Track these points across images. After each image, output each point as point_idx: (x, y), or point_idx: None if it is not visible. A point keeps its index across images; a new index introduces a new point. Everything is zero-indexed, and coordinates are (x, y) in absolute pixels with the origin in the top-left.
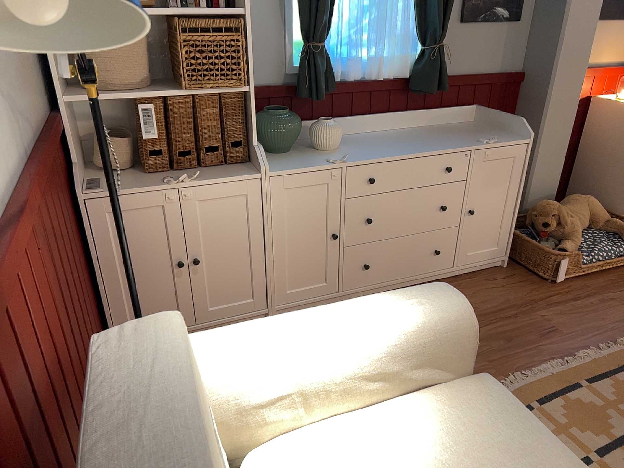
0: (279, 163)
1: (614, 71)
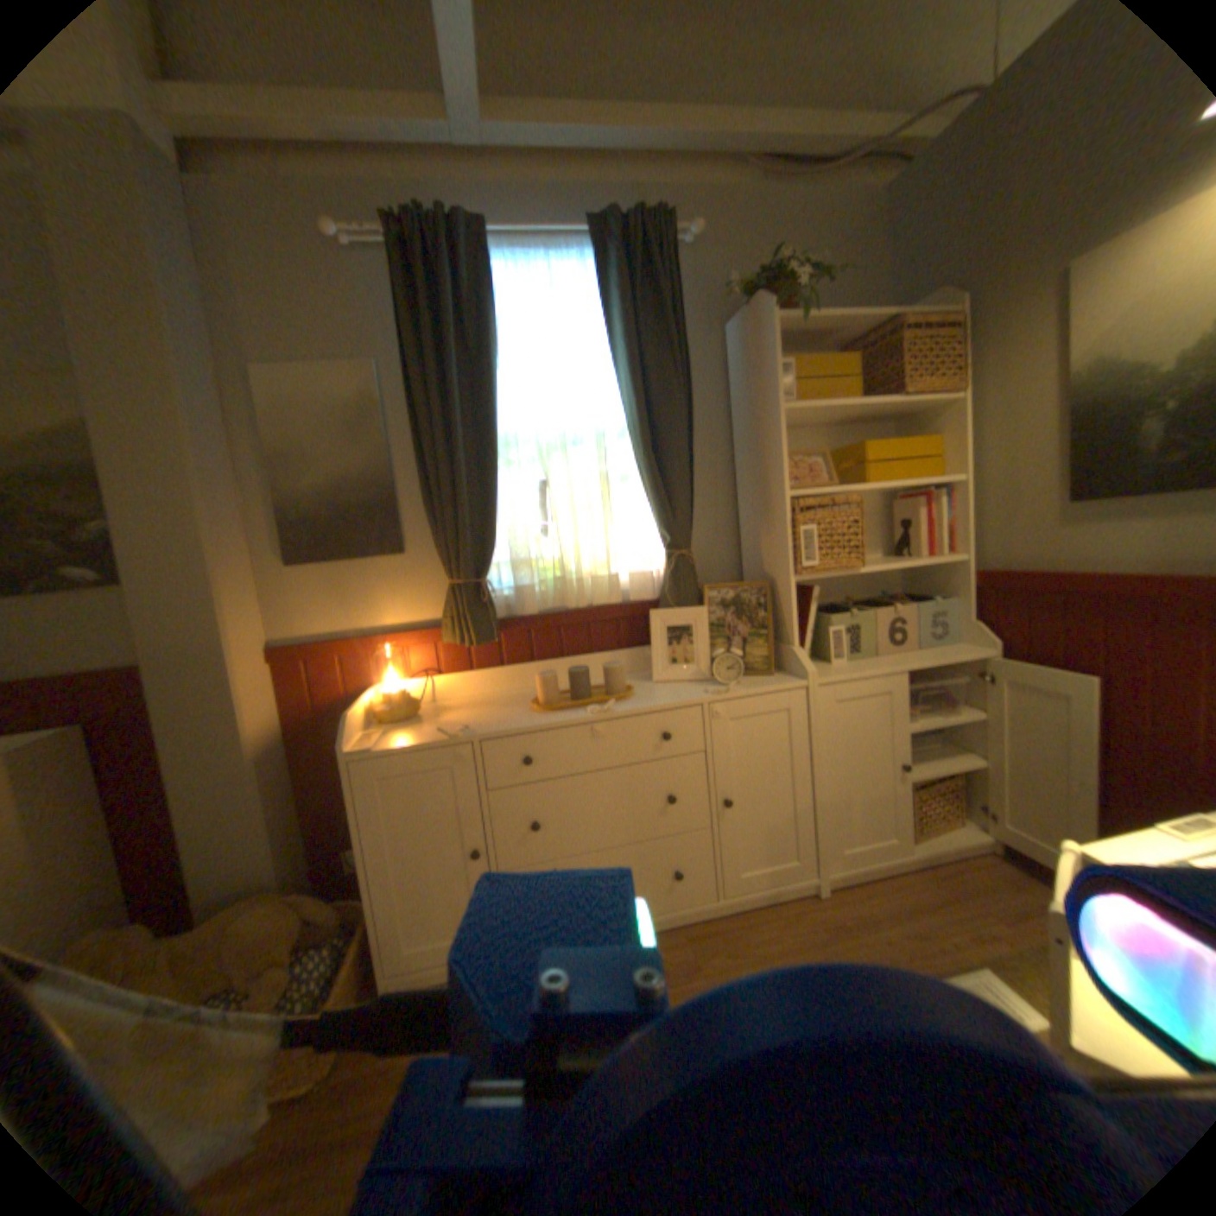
0: None
1: (409, 639)
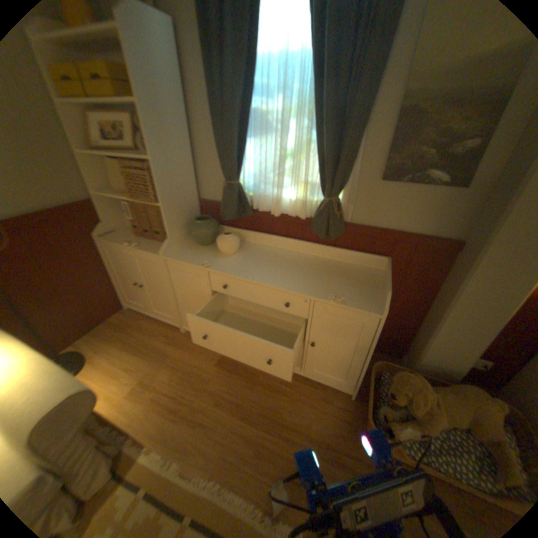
0: (182, 253)
1: None
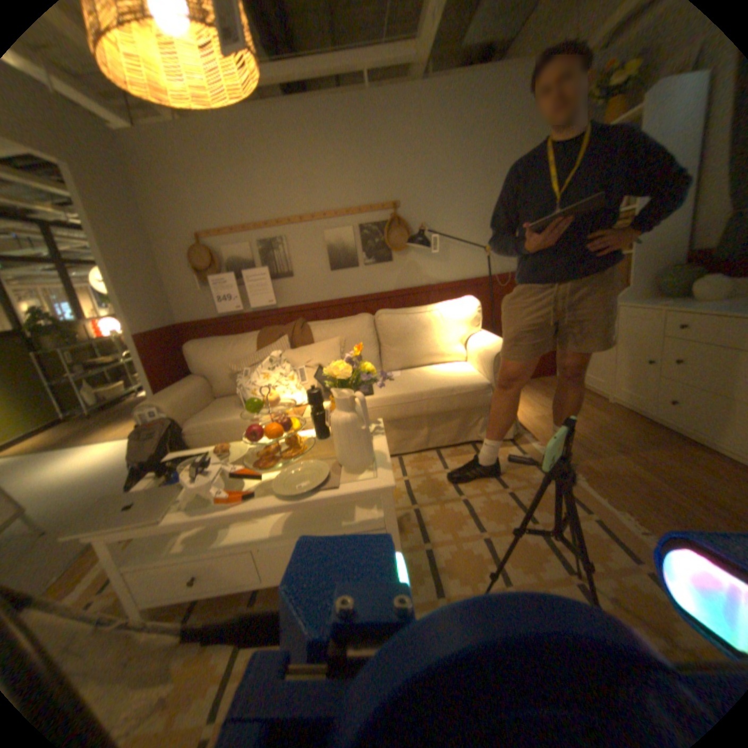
0: (642, 301)
1: None
